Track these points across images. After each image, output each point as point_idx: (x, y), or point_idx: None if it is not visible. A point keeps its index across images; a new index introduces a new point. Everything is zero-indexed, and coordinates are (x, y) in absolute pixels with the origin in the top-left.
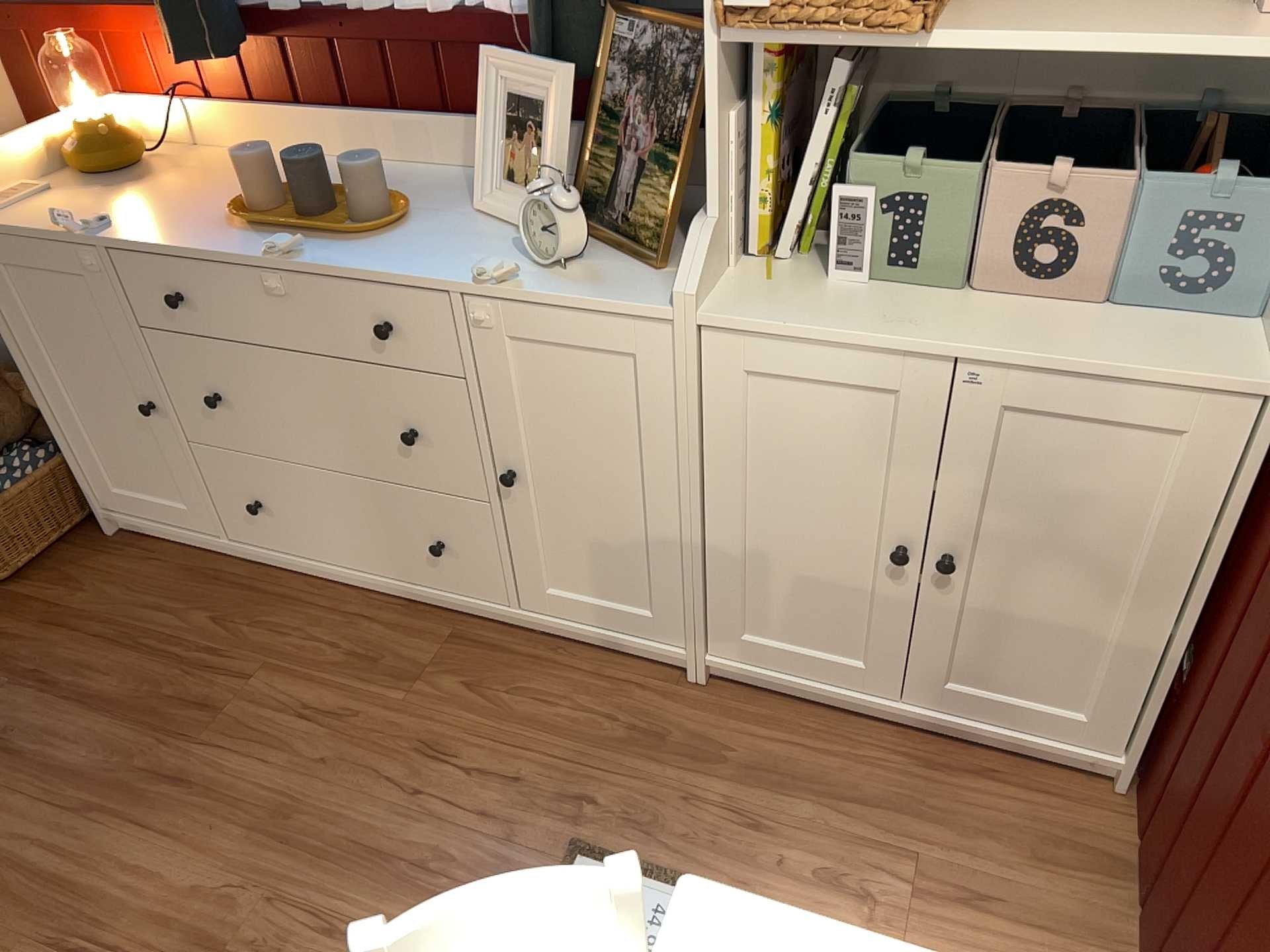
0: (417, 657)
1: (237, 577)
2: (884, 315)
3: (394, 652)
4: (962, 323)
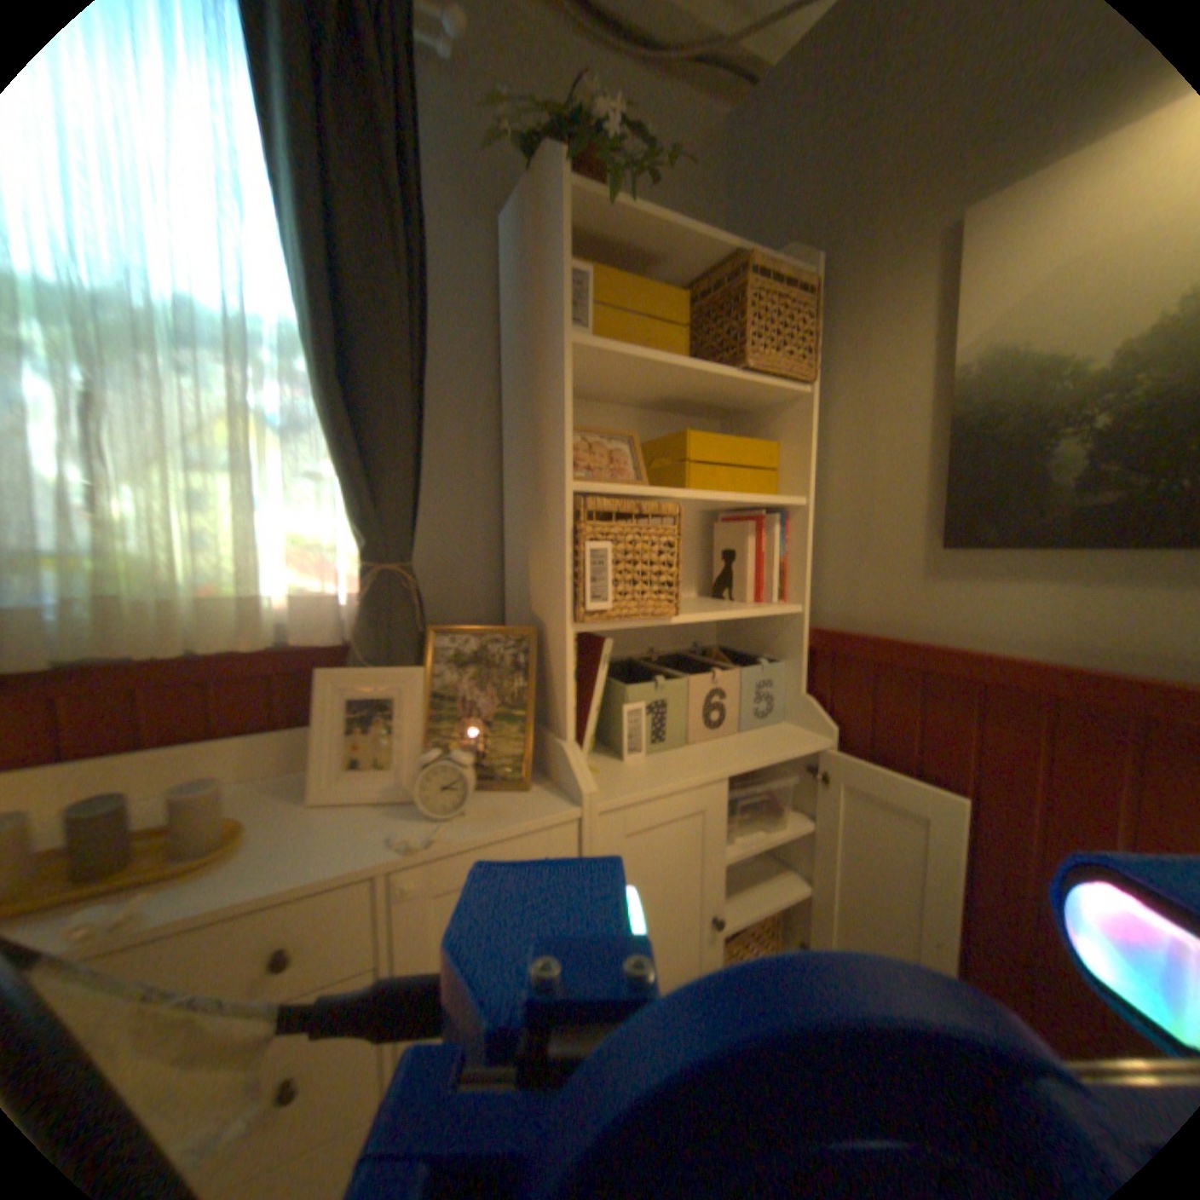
0: None
1: None
2: (676, 765)
3: None
4: (710, 756)
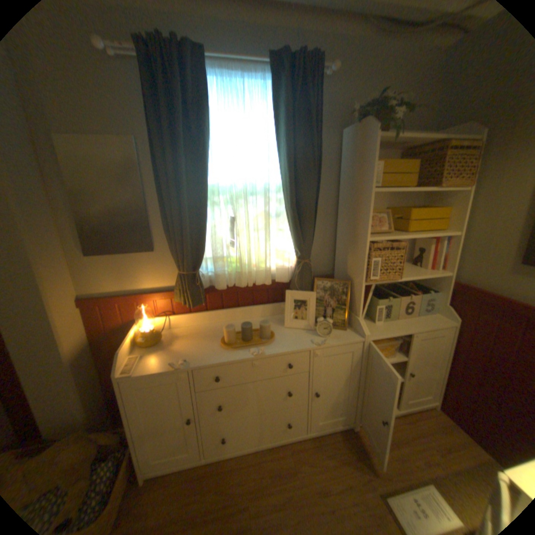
0: (289, 469)
1: (204, 477)
2: (394, 328)
3: (281, 472)
4: (407, 325)
